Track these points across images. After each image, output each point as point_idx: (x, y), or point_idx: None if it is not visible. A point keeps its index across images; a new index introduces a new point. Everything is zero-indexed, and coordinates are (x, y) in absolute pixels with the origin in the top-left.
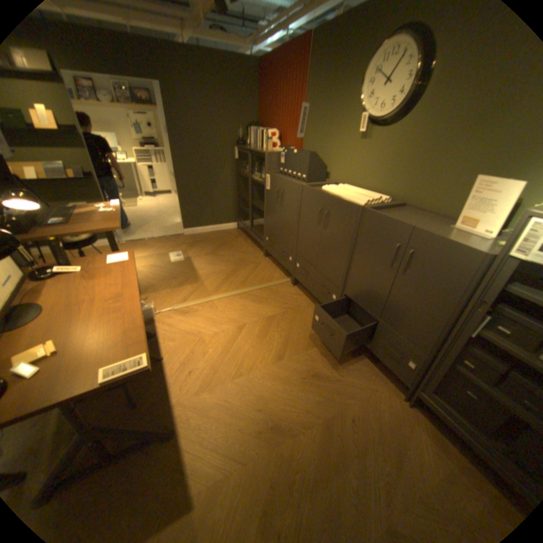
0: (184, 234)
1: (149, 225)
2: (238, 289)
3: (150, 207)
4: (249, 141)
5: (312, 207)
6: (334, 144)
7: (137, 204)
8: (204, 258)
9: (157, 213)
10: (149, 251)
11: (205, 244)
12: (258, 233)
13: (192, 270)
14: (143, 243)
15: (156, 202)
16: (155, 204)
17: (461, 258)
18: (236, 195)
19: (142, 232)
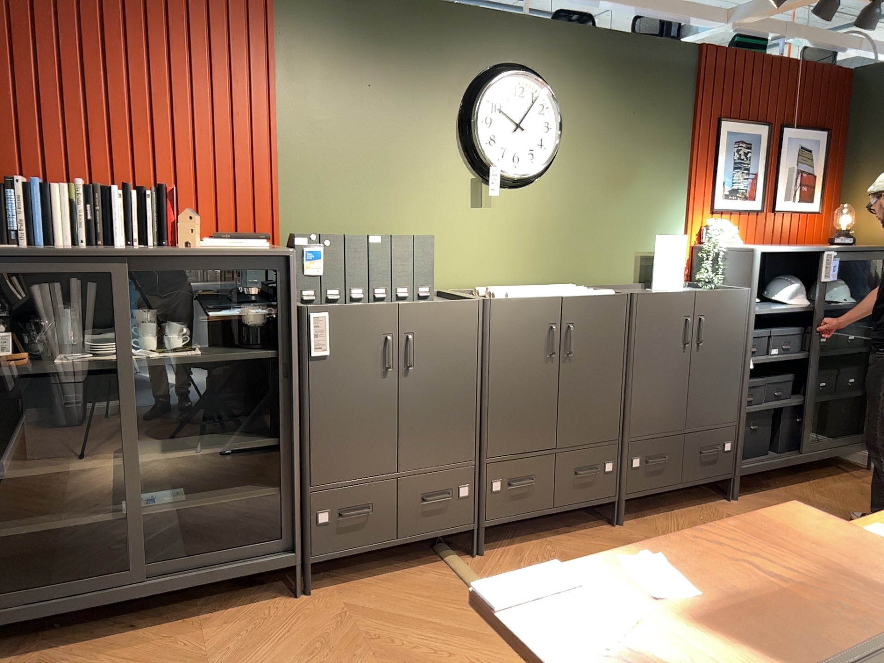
0: None
1: None
2: None
3: None
4: None
5: (525, 335)
6: (402, 219)
7: None
8: None
9: None
10: None
11: None
12: (214, 552)
13: None
14: None
15: None
16: None
17: (736, 302)
18: None
19: None
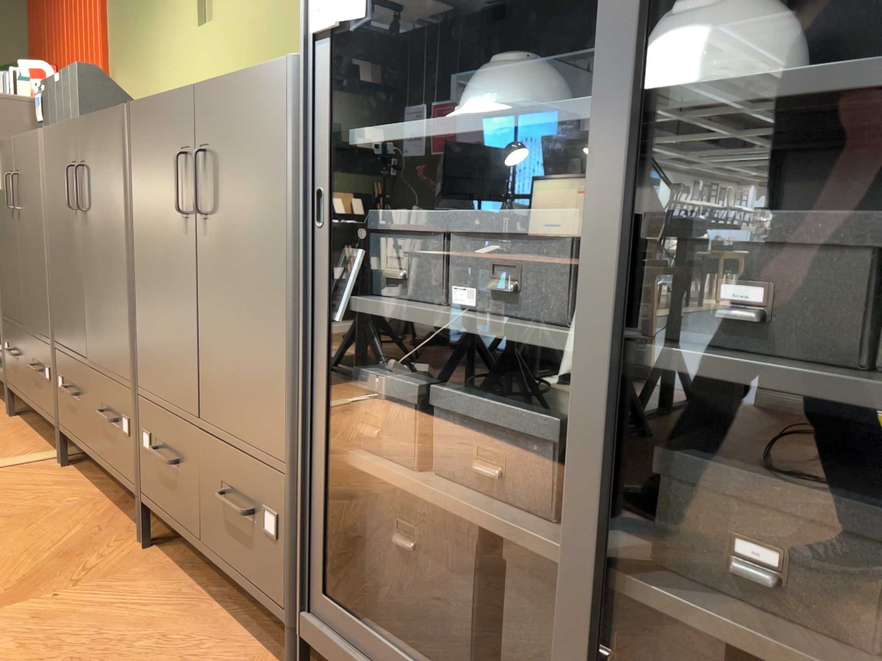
0: None
1: None
2: None
3: None
4: None
5: (61, 179)
6: (159, 63)
7: None
8: None
9: None
10: None
11: None
12: None
13: None
14: None
15: None
16: None
17: (262, 102)
18: None
19: None
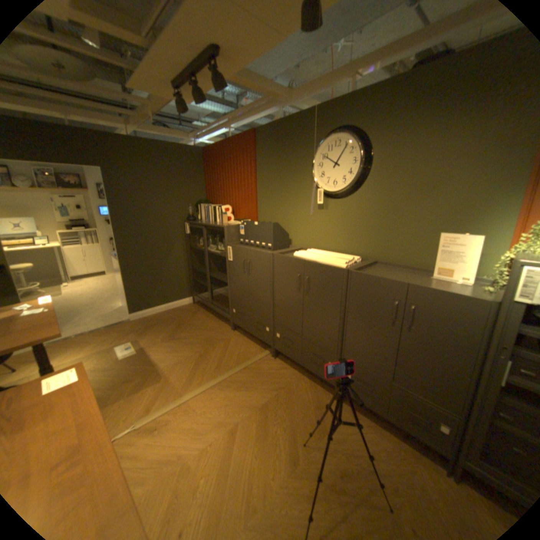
0: (131, 320)
1: (82, 317)
2: (215, 379)
3: (81, 295)
4: (199, 217)
5: (287, 274)
6: (291, 215)
7: (62, 293)
8: (162, 347)
9: (90, 300)
10: (85, 352)
11: (159, 328)
12: (221, 306)
13: (150, 366)
14: (75, 343)
15: (88, 287)
16: (87, 290)
17: (468, 308)
18: (190, 270)
19: (73, 328)
